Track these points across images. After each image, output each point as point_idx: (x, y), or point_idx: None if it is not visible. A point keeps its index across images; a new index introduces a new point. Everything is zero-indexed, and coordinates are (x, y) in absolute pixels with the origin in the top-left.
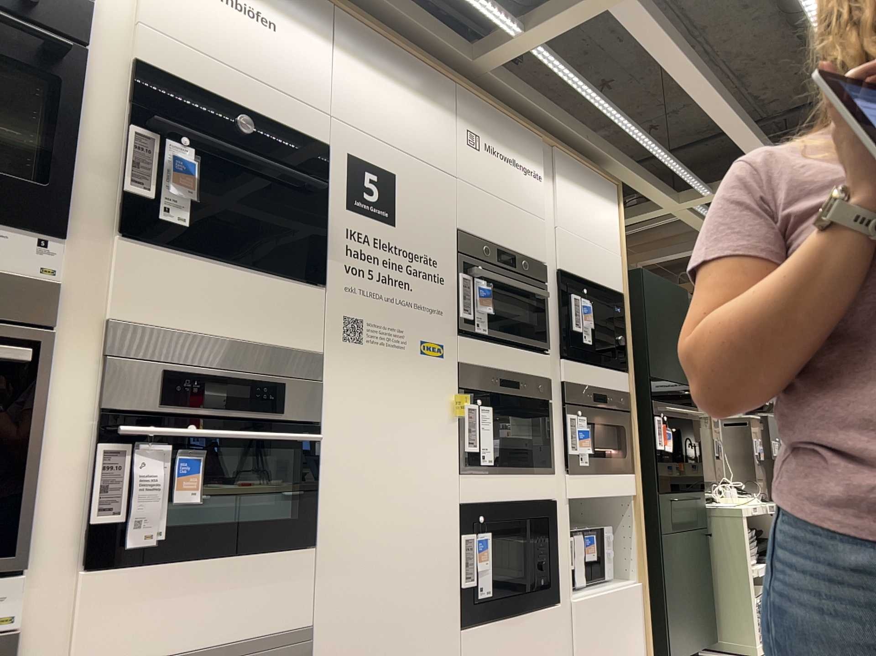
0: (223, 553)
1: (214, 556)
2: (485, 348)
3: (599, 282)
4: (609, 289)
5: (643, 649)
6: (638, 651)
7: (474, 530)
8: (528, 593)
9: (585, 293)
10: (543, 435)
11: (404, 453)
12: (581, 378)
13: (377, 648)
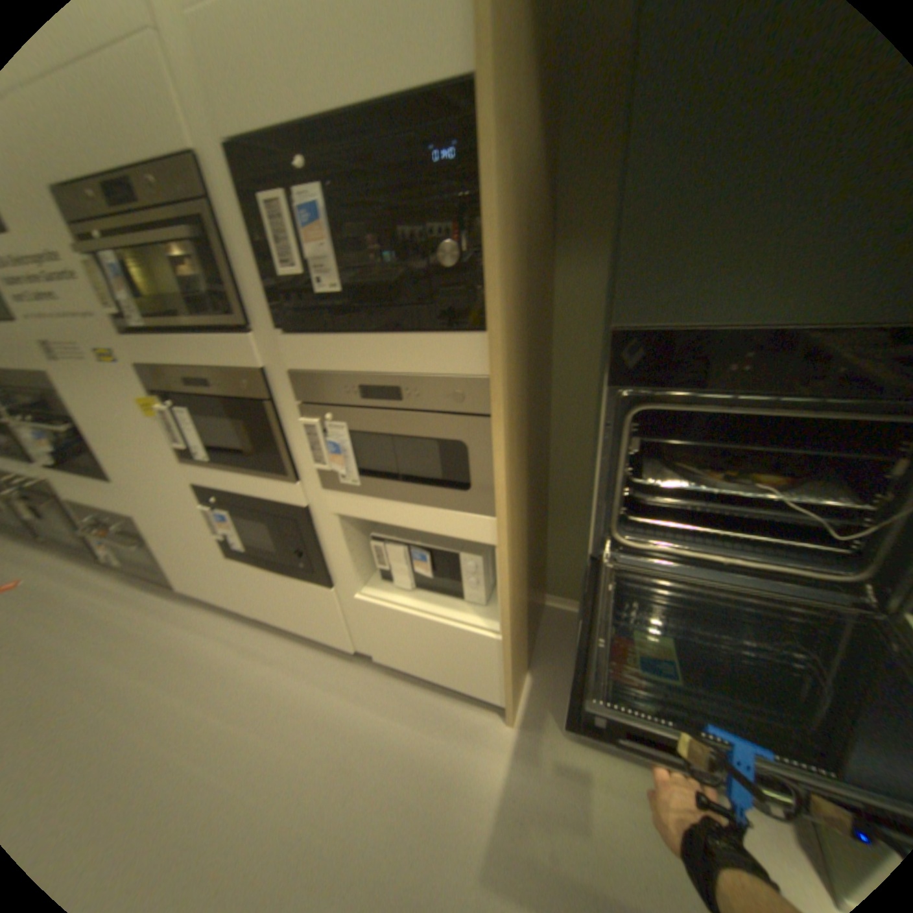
0: (71, 477)
1: (69, 477)
2: (144, 344)
3: (344, 93)
4: (405, 88)
5: (496, 690)
6: (481, 685)
7: (205, 507)
8: (282, 568)
9: (293, 166)
10: (261, 441)
11: (123, 443)
12: (319, 362)
13: (166, 544)
